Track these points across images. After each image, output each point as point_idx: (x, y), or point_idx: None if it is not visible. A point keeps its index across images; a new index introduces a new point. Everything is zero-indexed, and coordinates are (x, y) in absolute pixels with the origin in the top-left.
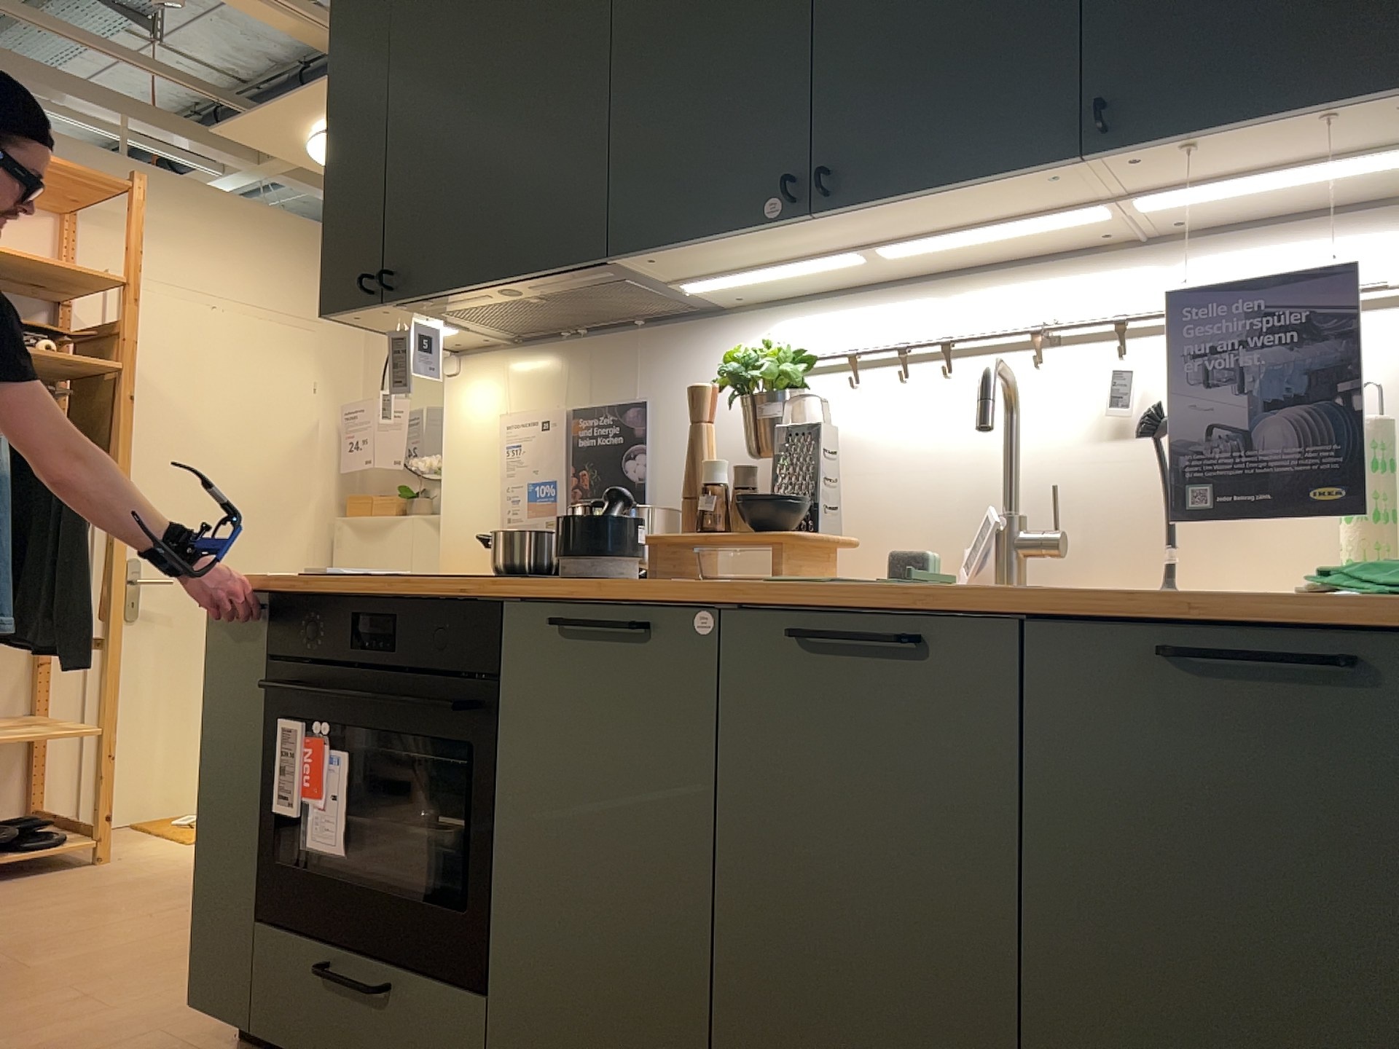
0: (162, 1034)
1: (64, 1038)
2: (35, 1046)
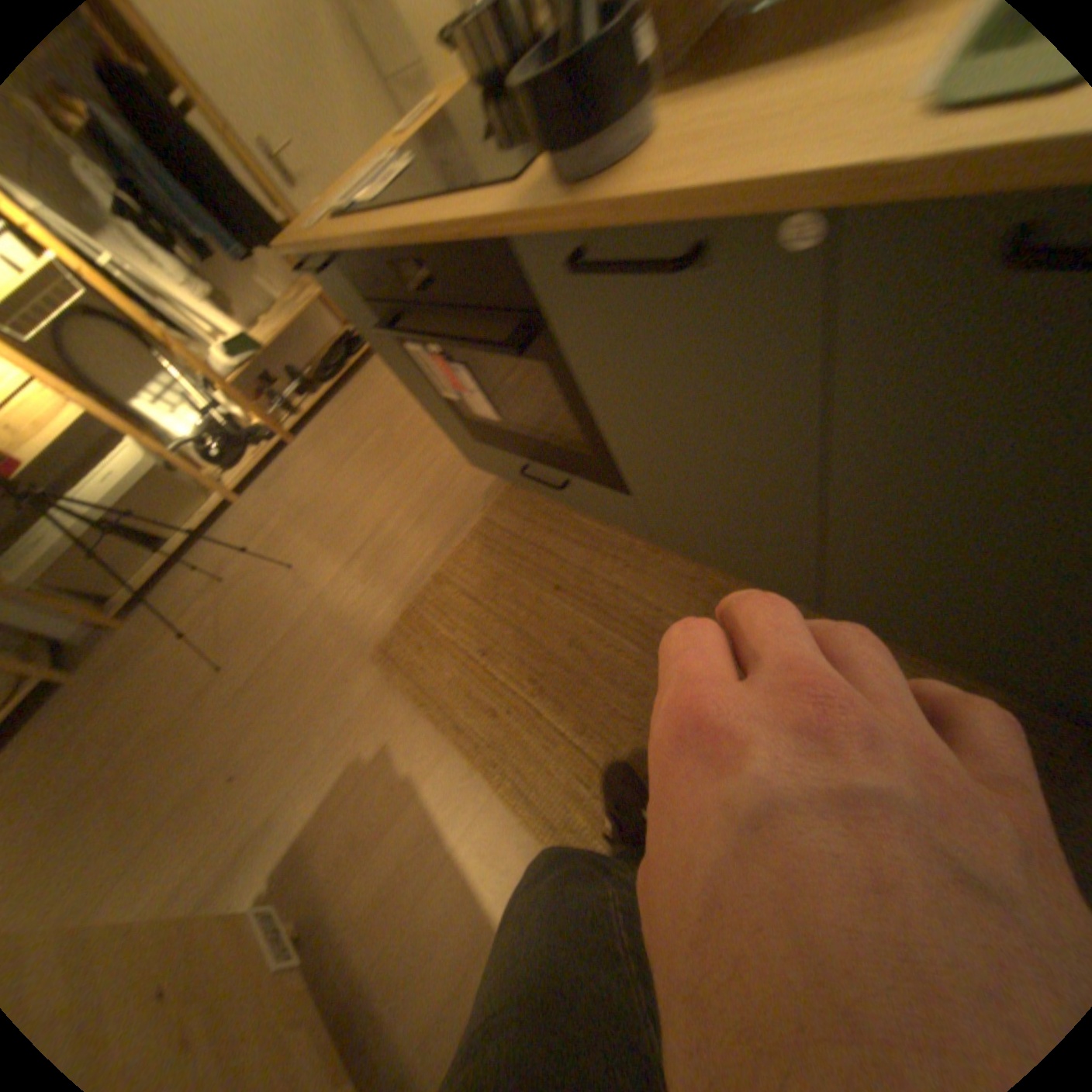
0: (465, 467)
1: (428, 482)
2: (419, 490)
